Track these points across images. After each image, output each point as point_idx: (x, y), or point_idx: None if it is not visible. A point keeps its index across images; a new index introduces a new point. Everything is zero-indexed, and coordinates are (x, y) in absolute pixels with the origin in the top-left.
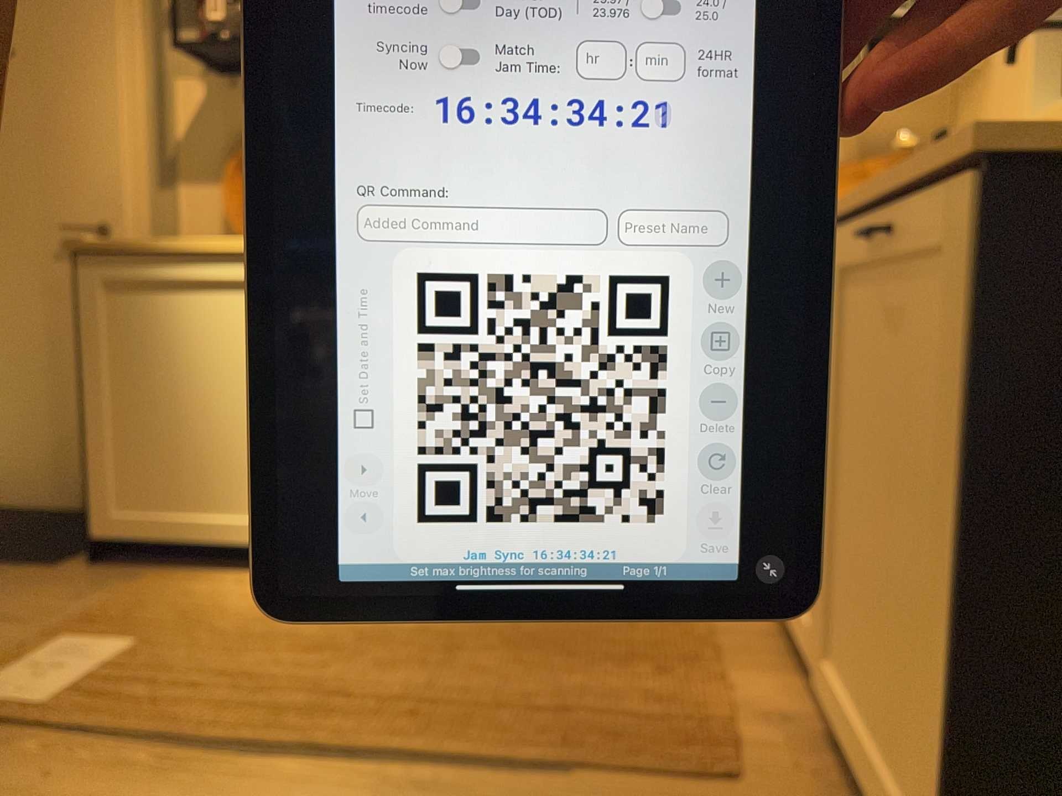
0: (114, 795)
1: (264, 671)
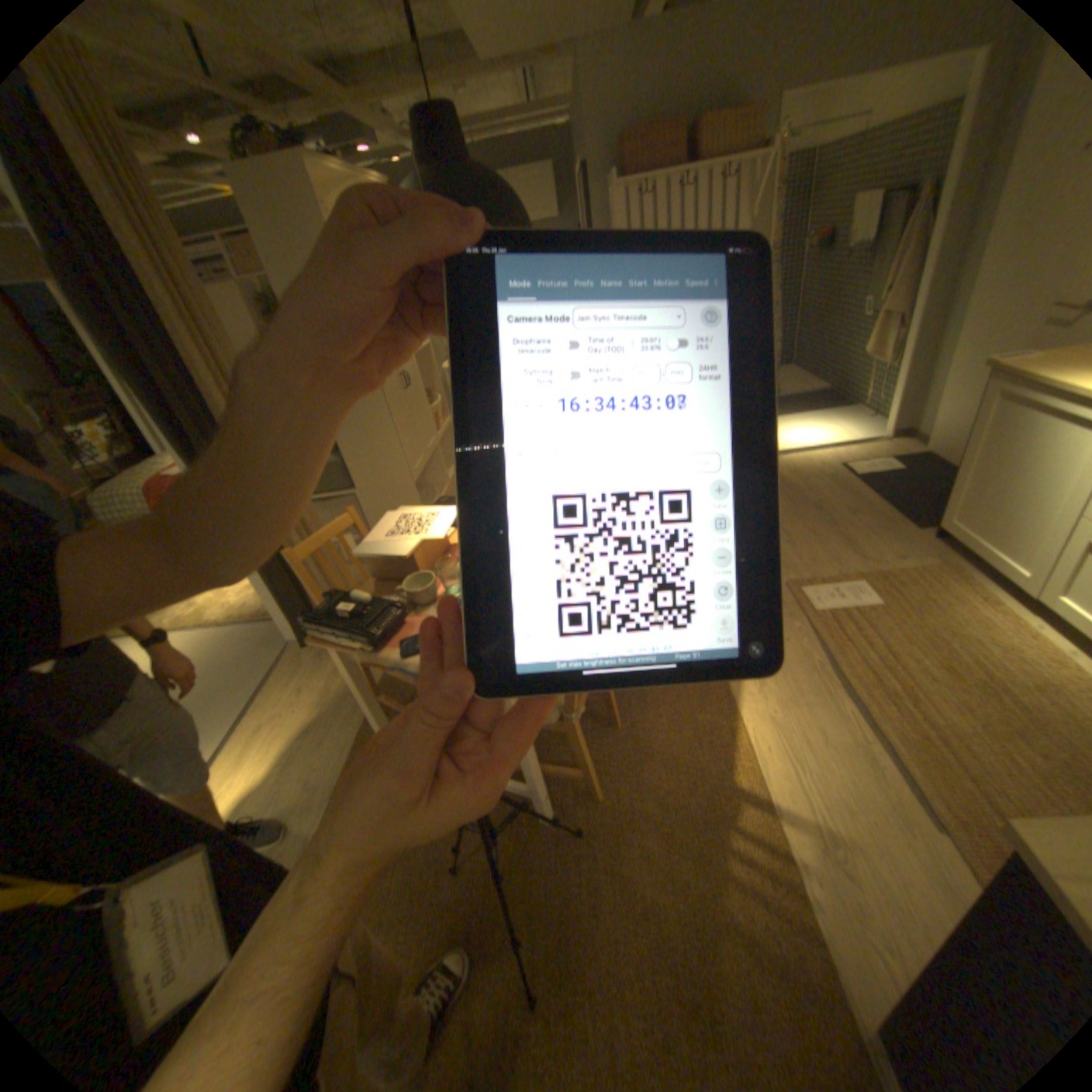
0: (798, 660)
1: (909, 659)
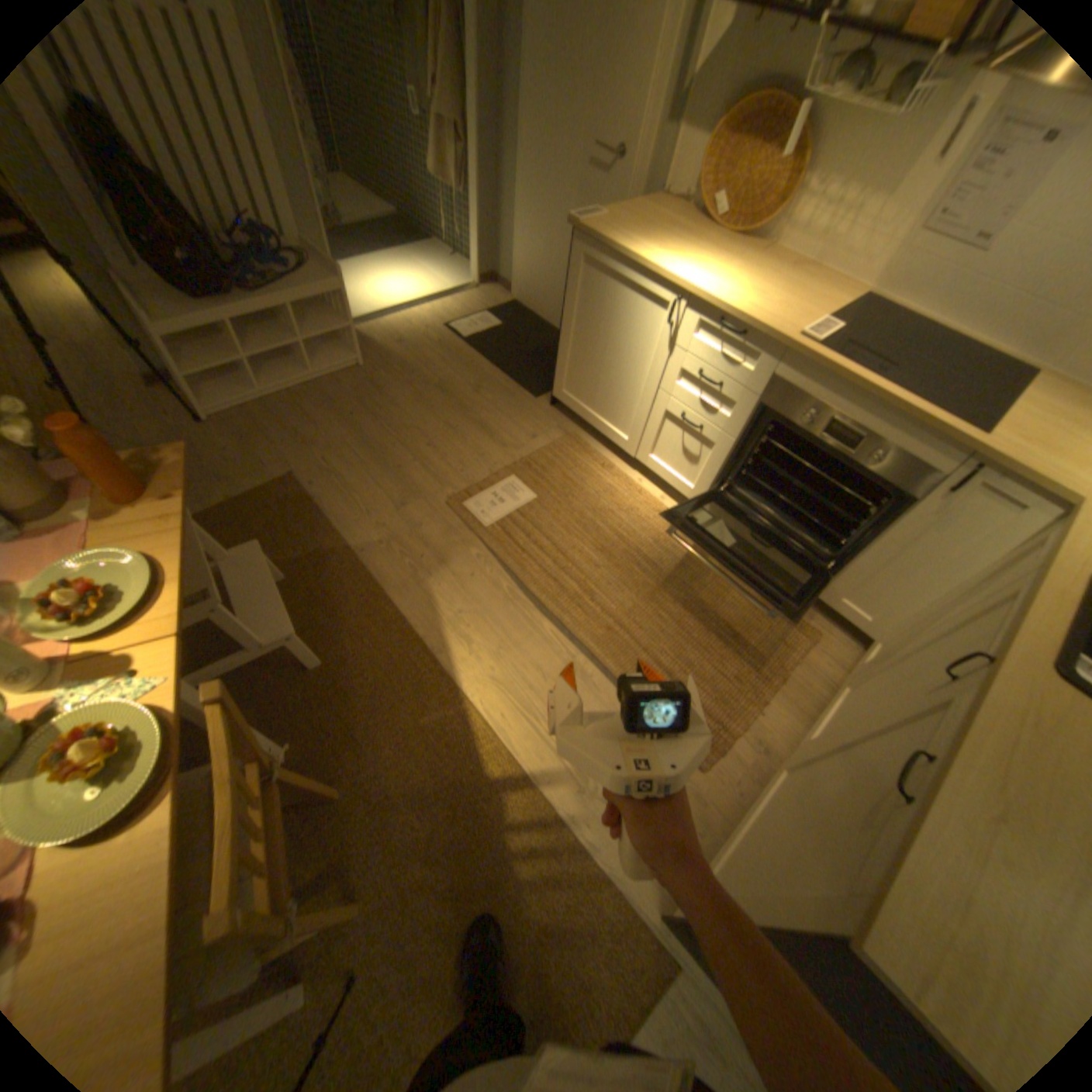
0: (490, 595)
1: (573, 551)
